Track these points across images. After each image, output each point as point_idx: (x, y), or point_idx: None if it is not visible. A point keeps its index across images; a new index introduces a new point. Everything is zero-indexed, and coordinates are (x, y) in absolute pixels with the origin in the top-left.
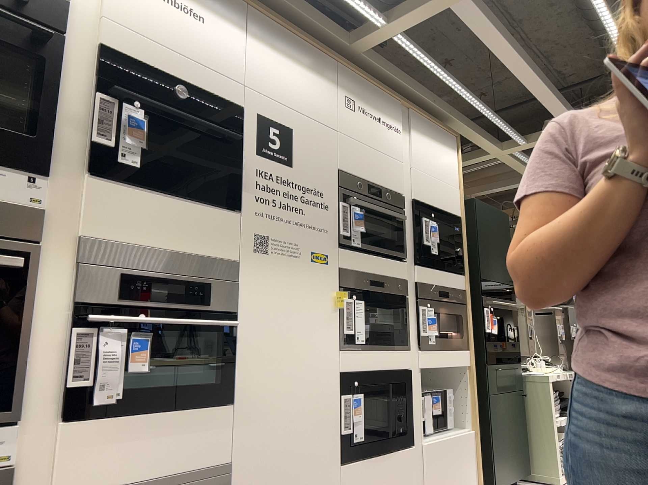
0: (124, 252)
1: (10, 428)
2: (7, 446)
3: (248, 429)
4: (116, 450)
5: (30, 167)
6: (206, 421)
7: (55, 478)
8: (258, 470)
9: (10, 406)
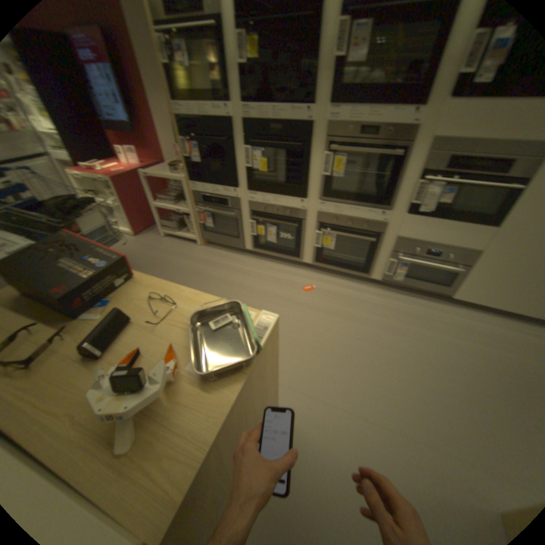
0: (458, 142)
1: (390, 211)
2: (388, 216)
3: (505, 241)
4: (426, 228)
5: (418, 101)
6: (477, 230)
7: (401, 230)
8: (501, 259)
9: (391, 204)
